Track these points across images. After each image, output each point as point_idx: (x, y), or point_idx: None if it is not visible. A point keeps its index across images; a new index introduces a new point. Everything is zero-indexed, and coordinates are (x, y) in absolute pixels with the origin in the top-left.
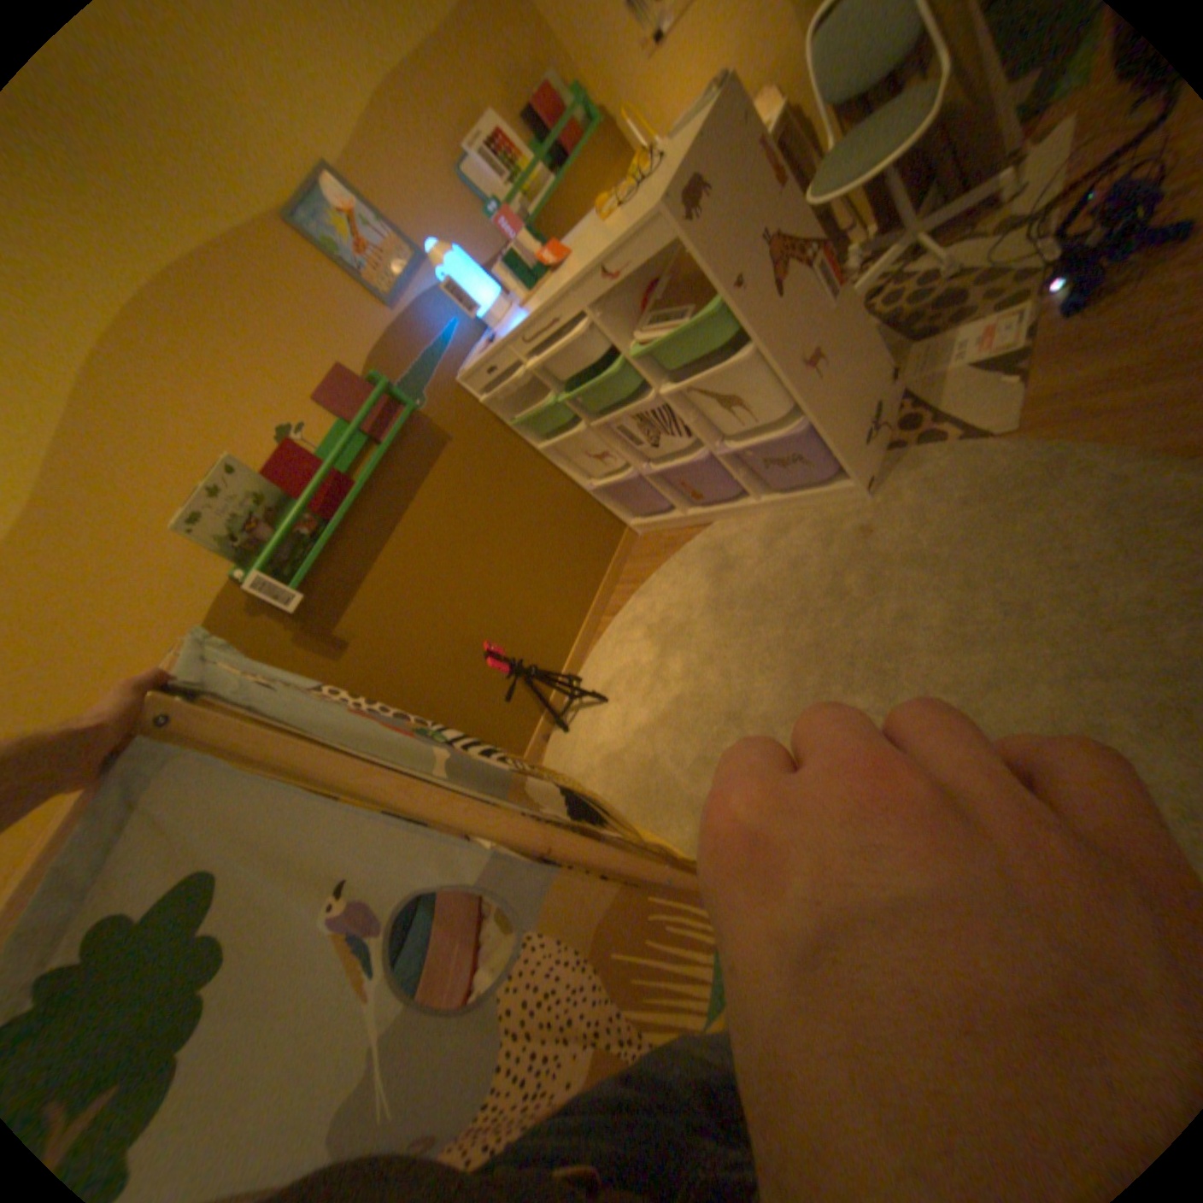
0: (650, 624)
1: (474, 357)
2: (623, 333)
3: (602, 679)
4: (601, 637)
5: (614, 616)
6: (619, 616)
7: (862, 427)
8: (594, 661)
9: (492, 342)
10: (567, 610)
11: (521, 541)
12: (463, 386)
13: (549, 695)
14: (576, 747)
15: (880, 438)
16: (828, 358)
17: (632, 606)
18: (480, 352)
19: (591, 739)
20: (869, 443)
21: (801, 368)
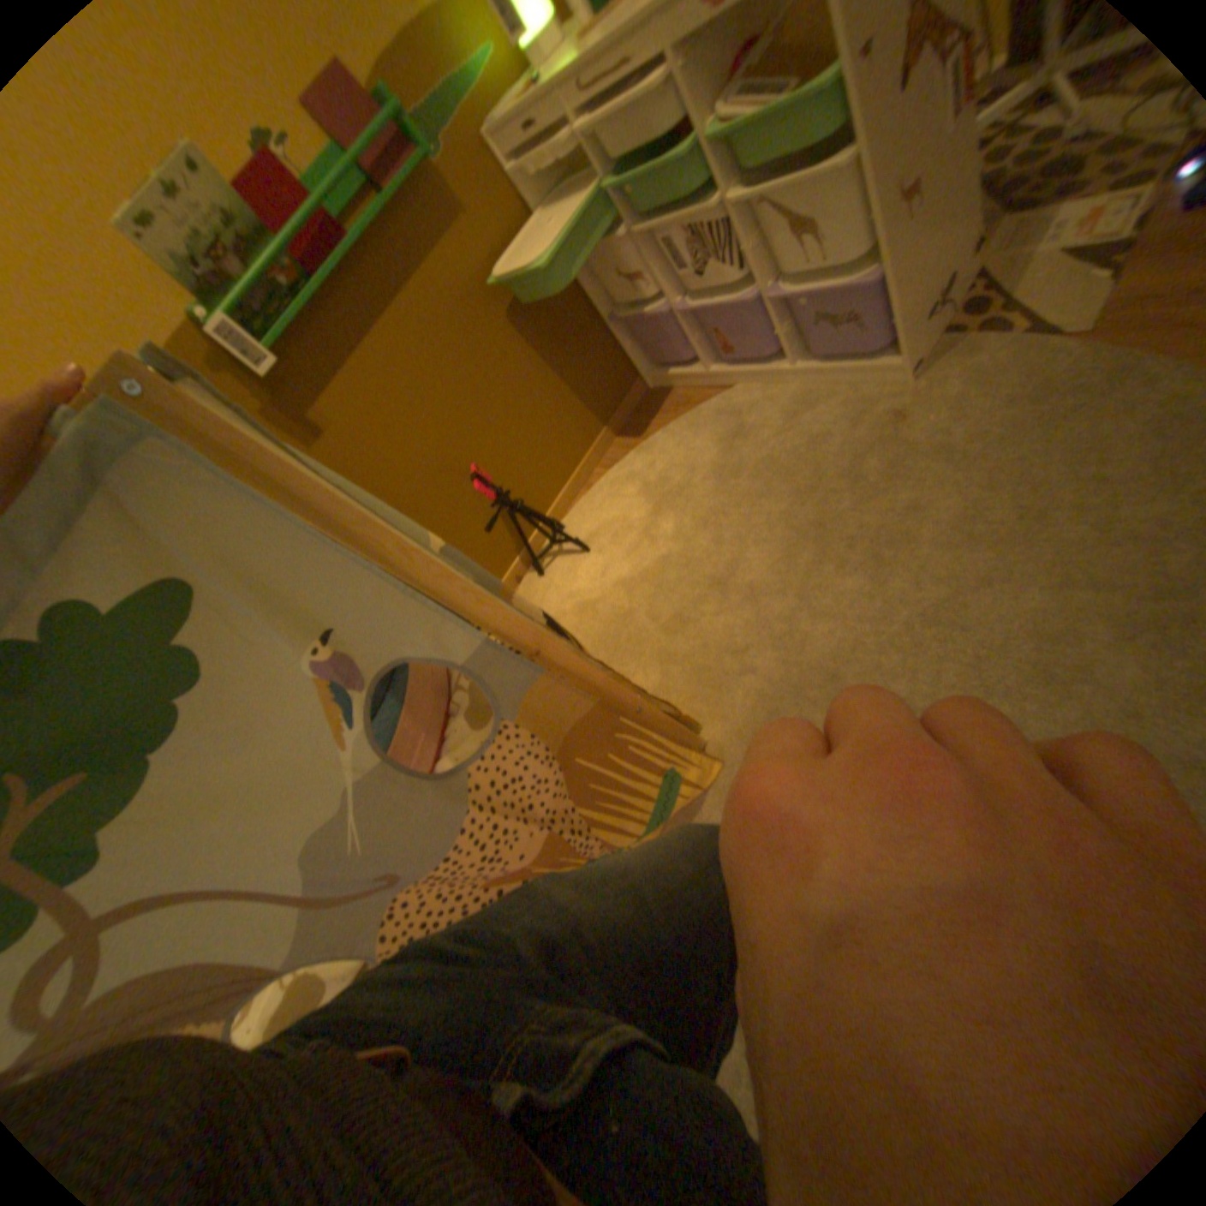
0: (646, 482)
1: (505, 103)
2: (700, 102)
3: (585, 530)
4: (590, 489)
5: (607, 469)
6: (613, 470)
7: (929, 296)
8: (579, 511)
9: (533, 84)
10: (560, 452)
11: (525, 362)
12: (486, 143)
13: (527, 538)
14: (549, 592)
15: (940, 315)
16: (922, 195)
17: (629, 461)
18: (515, 97)
19: (565, 586)
20: (929, 318)
21: (890, 201)
